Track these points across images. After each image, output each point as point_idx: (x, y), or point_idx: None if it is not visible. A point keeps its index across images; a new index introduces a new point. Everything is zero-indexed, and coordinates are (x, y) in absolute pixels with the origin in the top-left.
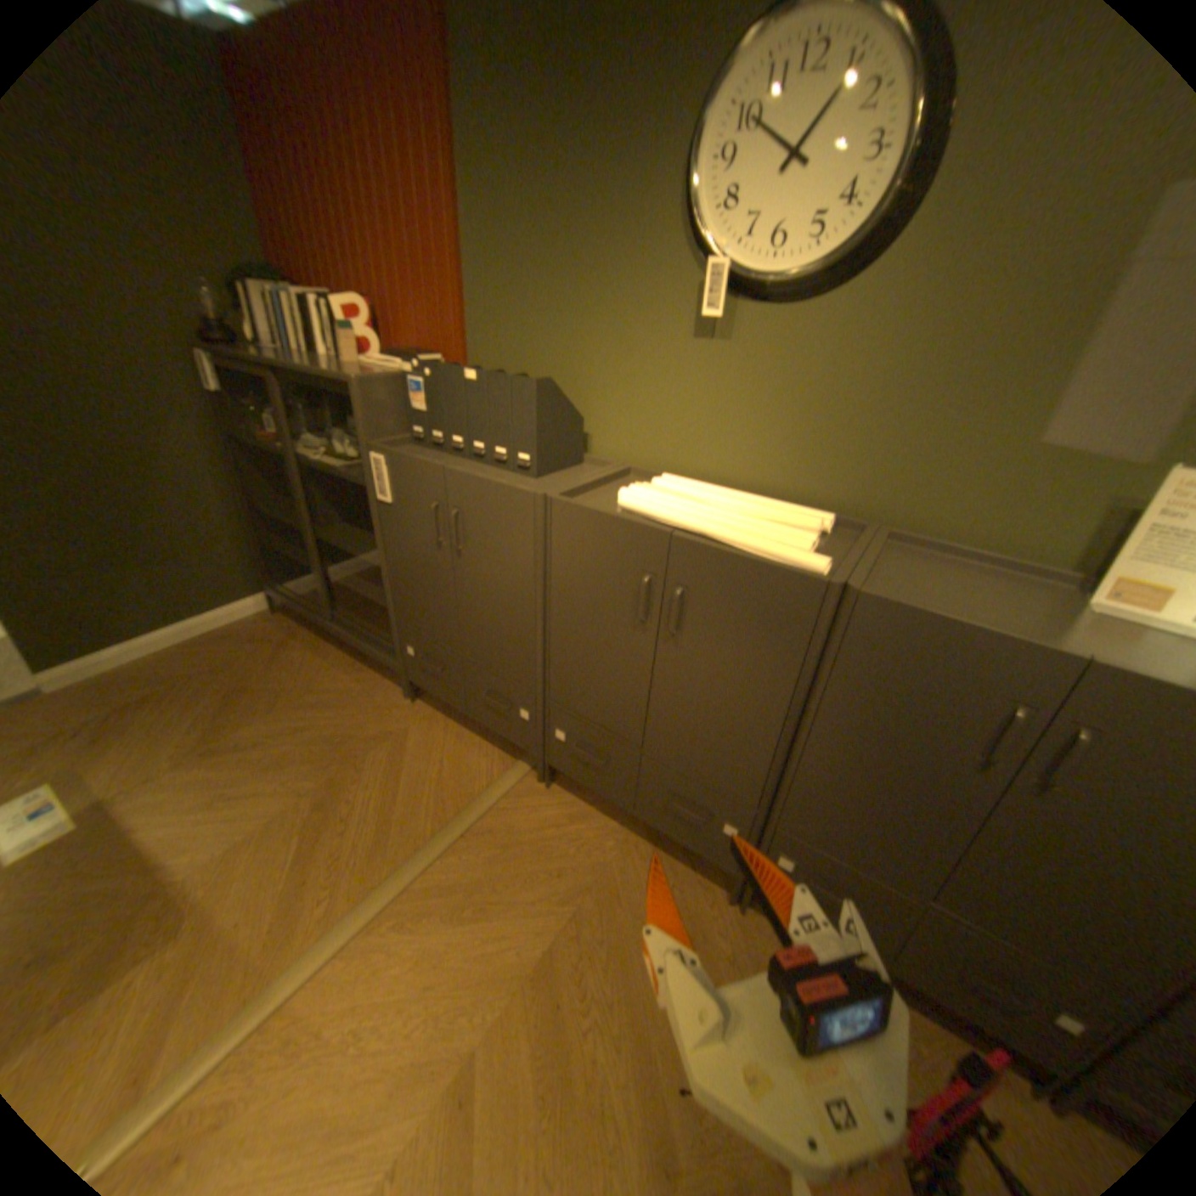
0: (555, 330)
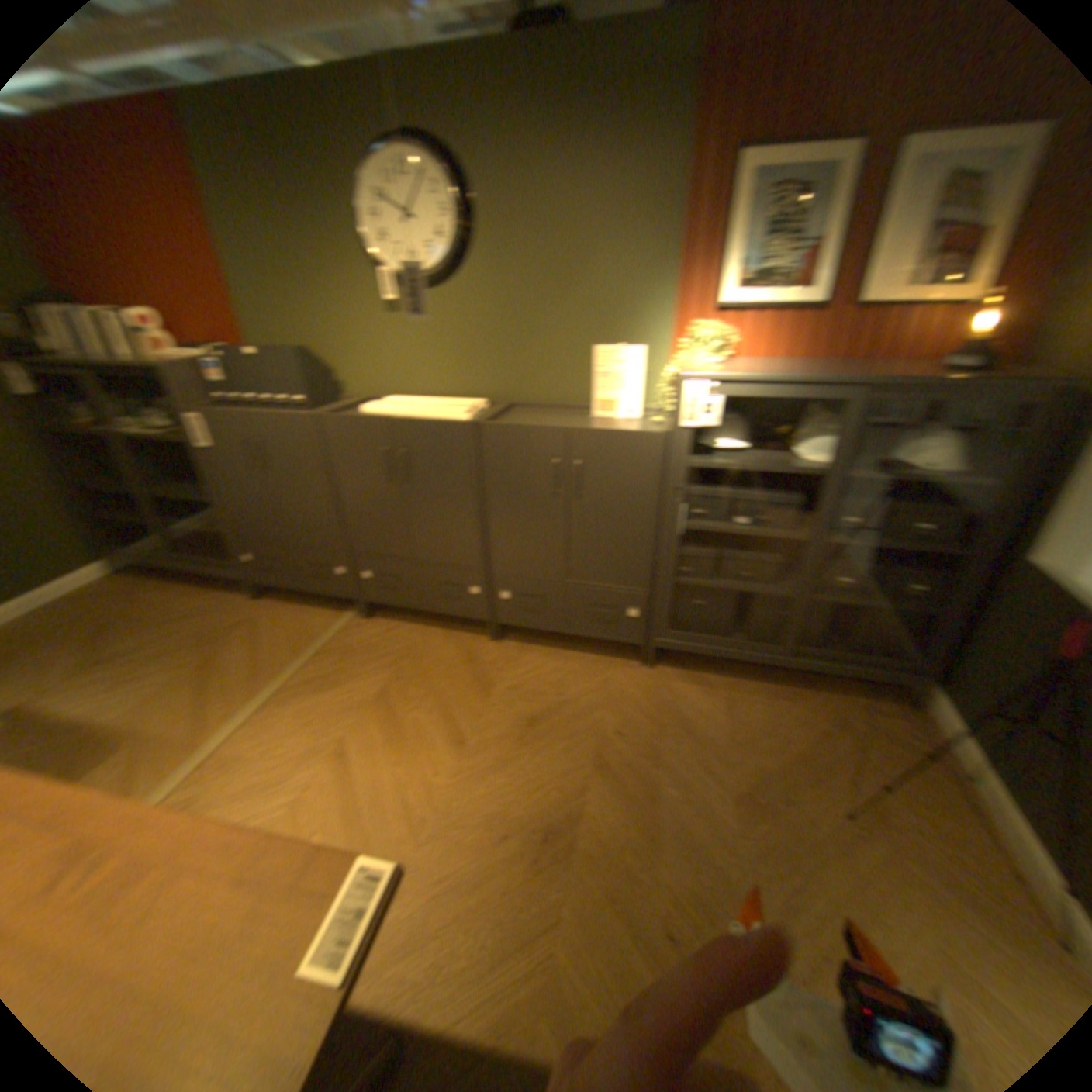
0: (295, 318)
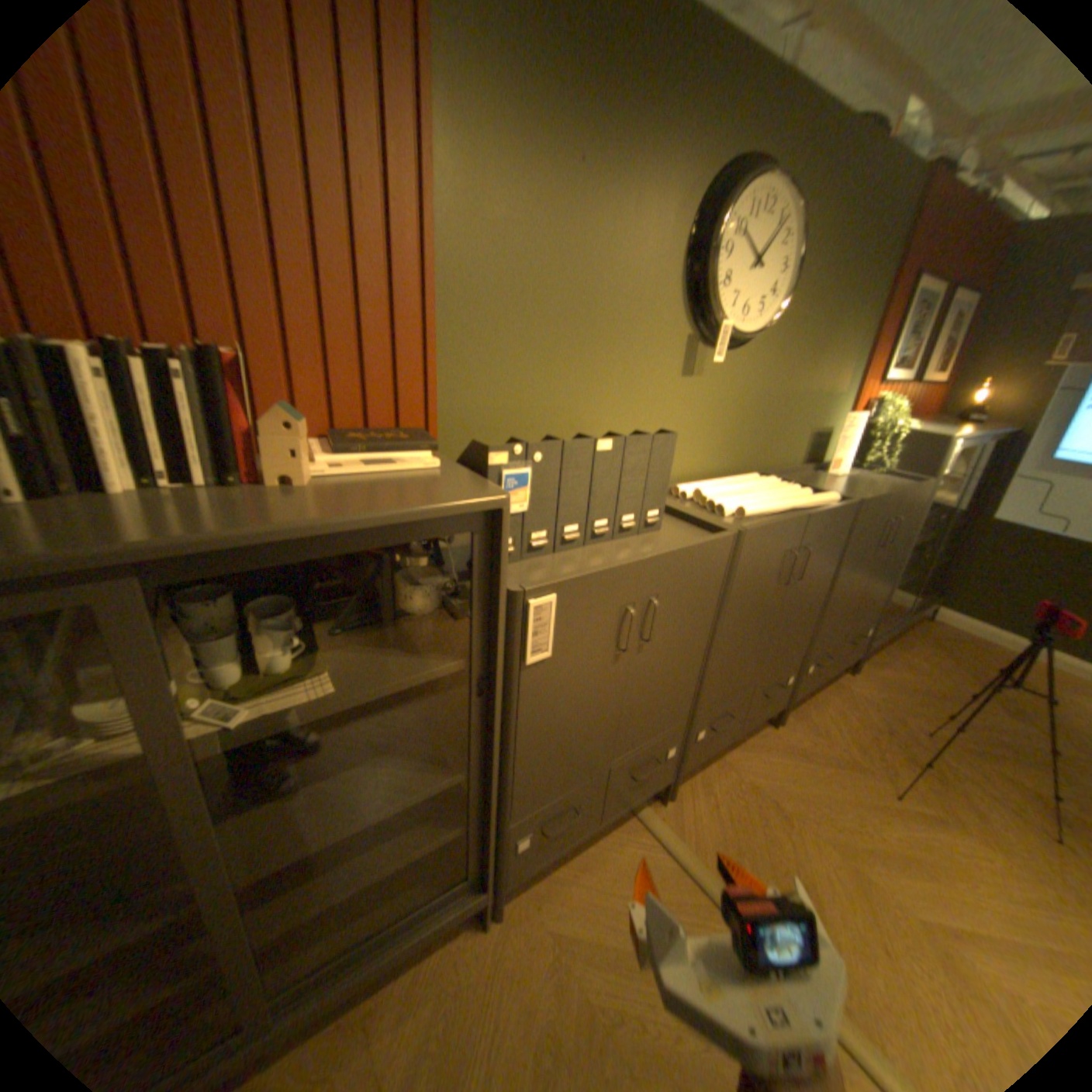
0: (566, 378)
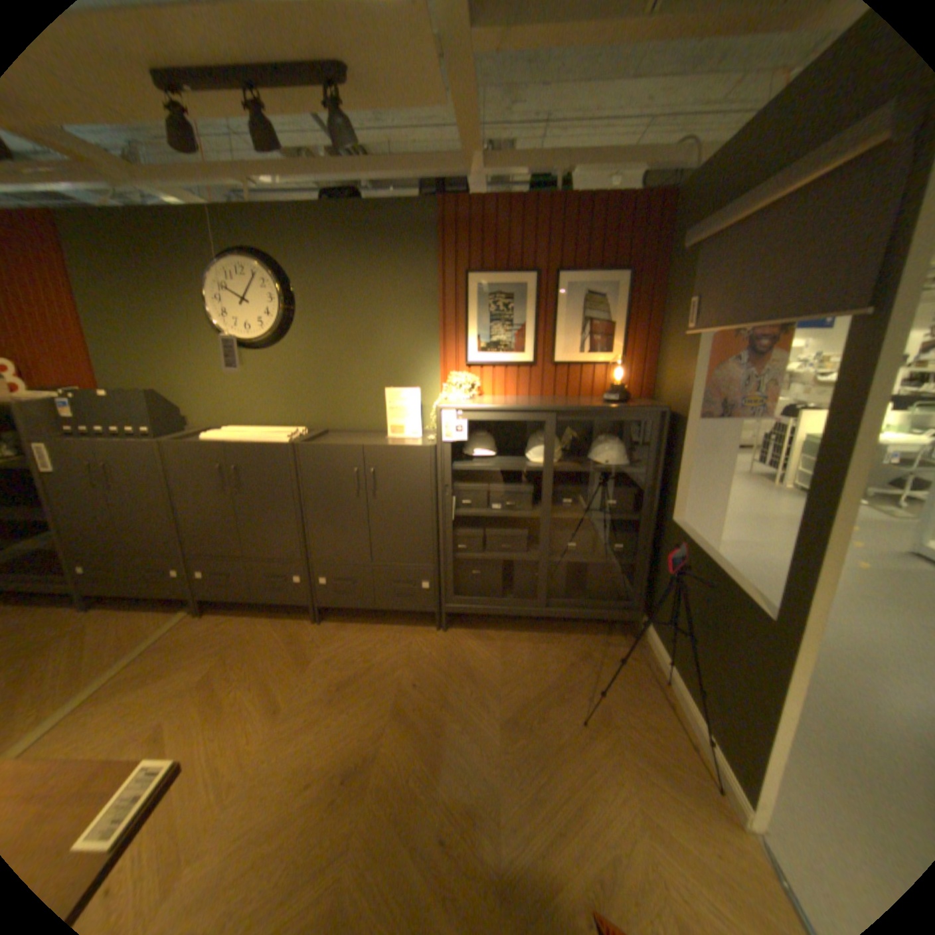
0: (152, 368)
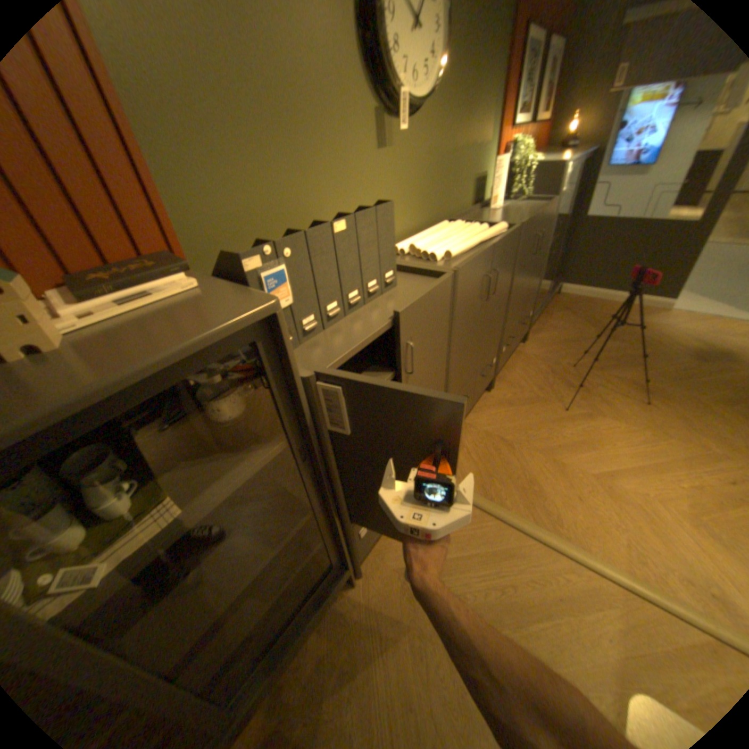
0: (284, 170)
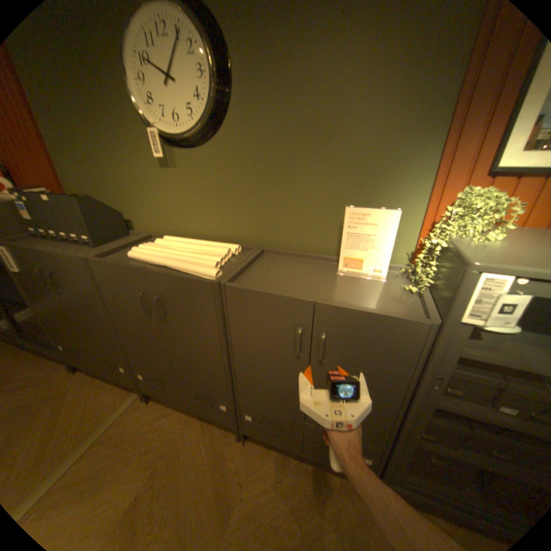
0: (96, 169)
